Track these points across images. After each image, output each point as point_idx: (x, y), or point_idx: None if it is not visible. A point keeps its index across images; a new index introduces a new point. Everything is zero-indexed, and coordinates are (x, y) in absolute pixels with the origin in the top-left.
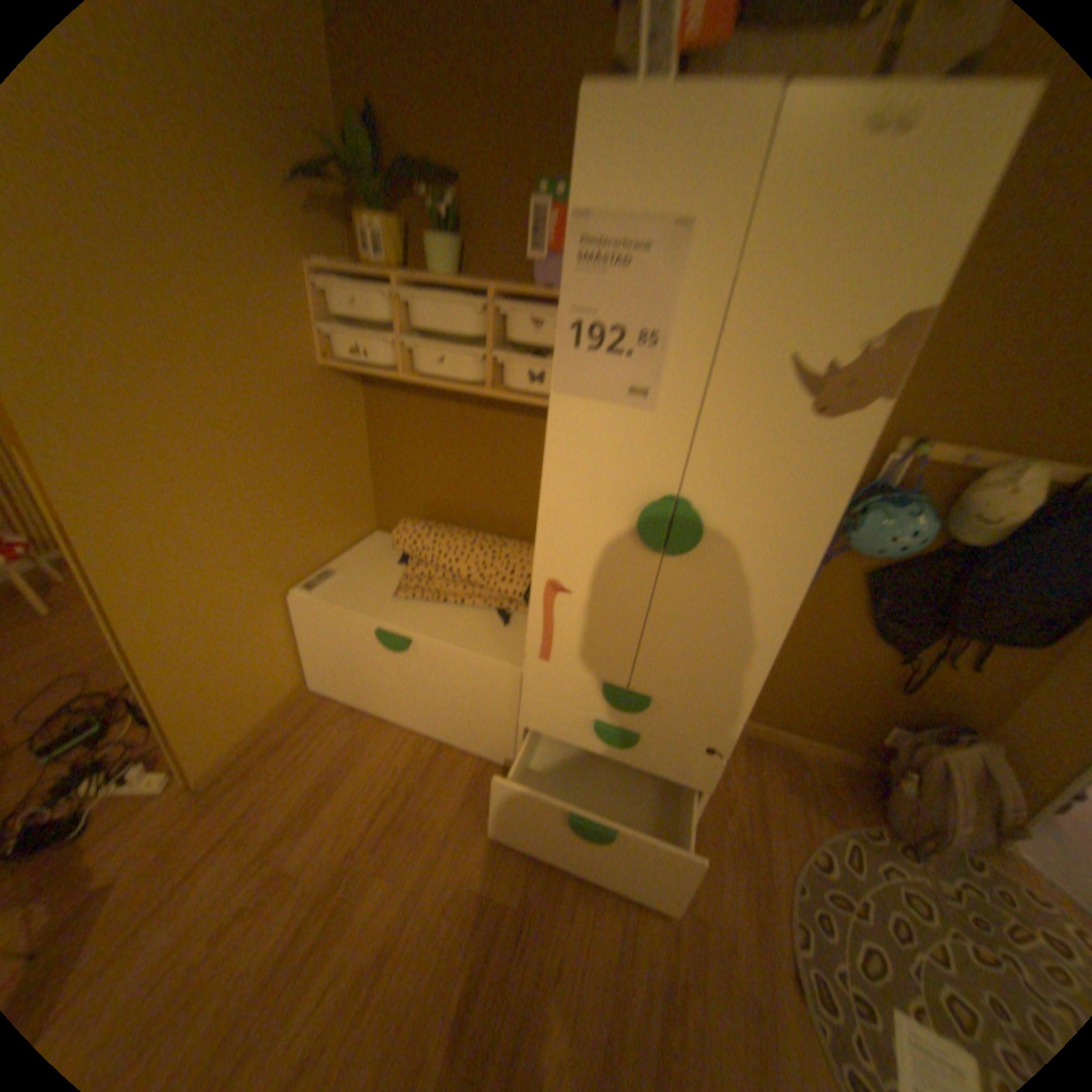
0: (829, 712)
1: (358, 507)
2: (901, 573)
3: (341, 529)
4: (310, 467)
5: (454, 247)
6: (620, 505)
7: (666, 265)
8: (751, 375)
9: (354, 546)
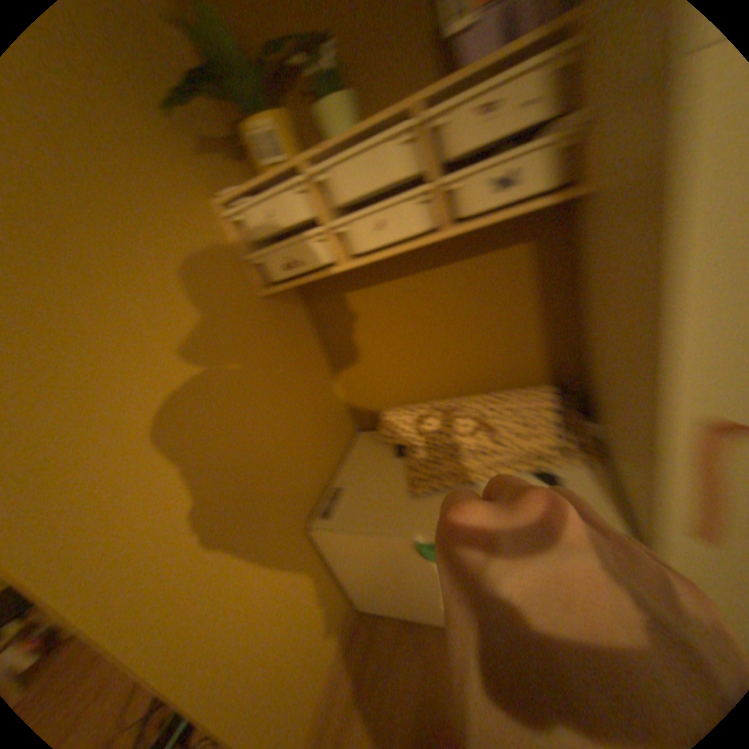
0: None
1: (338, 418)
2: None
3: (332, 444)
4: (287, 398)
5: (352, 103)
6: None
7: None
8: None
9: (348, 455)
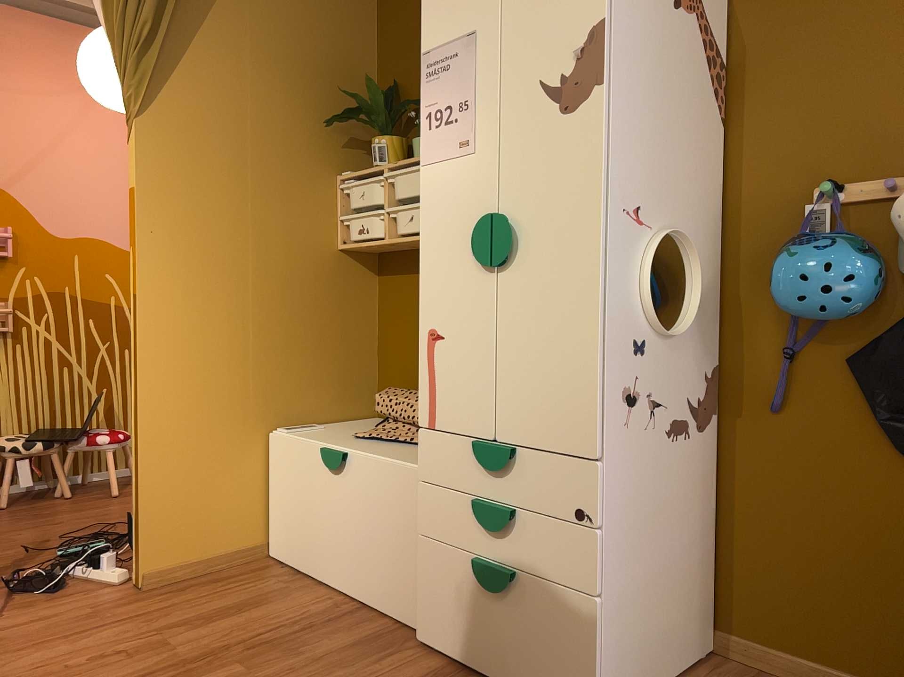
0: (896, 618)
1: (357, 385)
2: (876, 344)
3: (335, 399)
4: (314, 327)
5: None
6: (465, 237)
7: (466, 61)
8: (521, 104)
9: (345, 421)
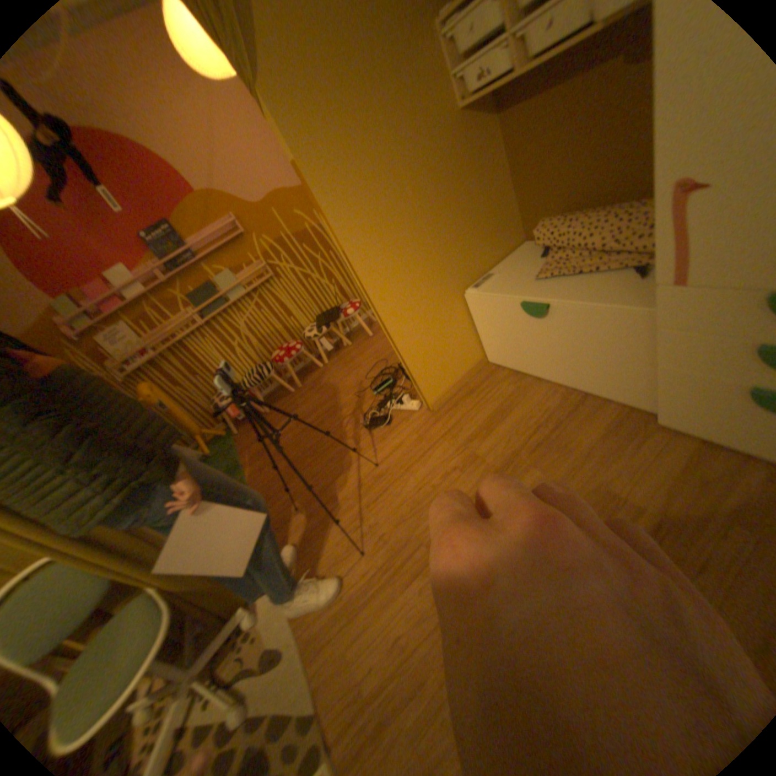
0: None
1: (507, 223)
2: None
3: (496, 243)
4: (465, 196)
5: None
6: None
7: None
8: None
9: (507, 255)
